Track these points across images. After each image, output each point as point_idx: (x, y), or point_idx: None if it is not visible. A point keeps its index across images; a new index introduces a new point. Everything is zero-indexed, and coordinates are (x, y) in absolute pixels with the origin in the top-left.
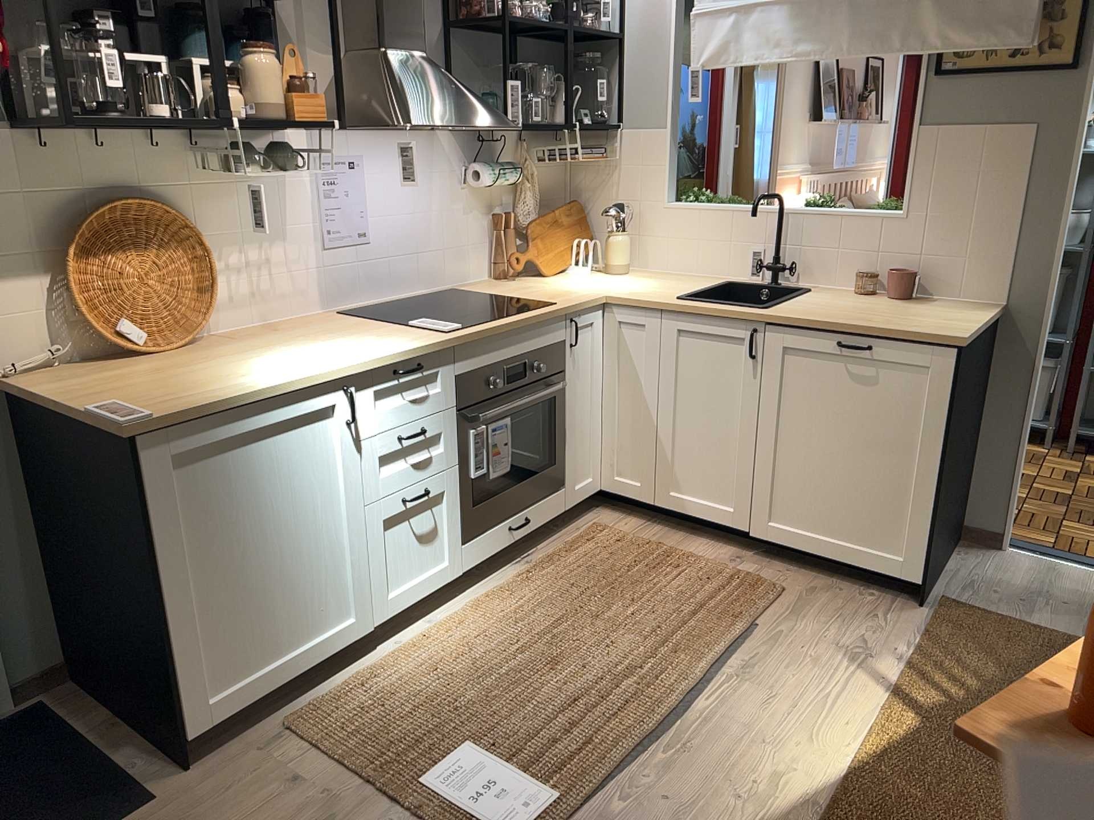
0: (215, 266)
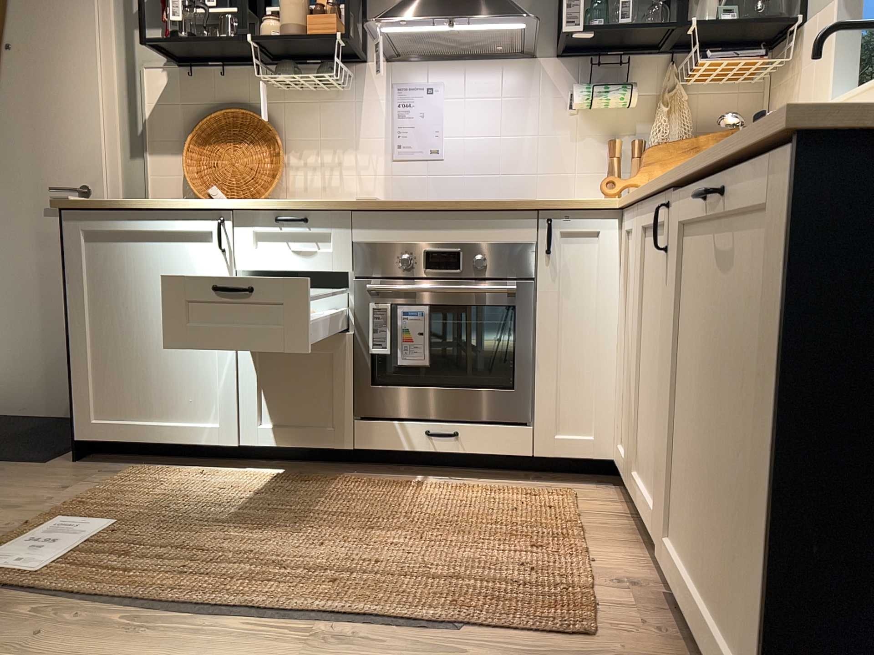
0: (280, 158)
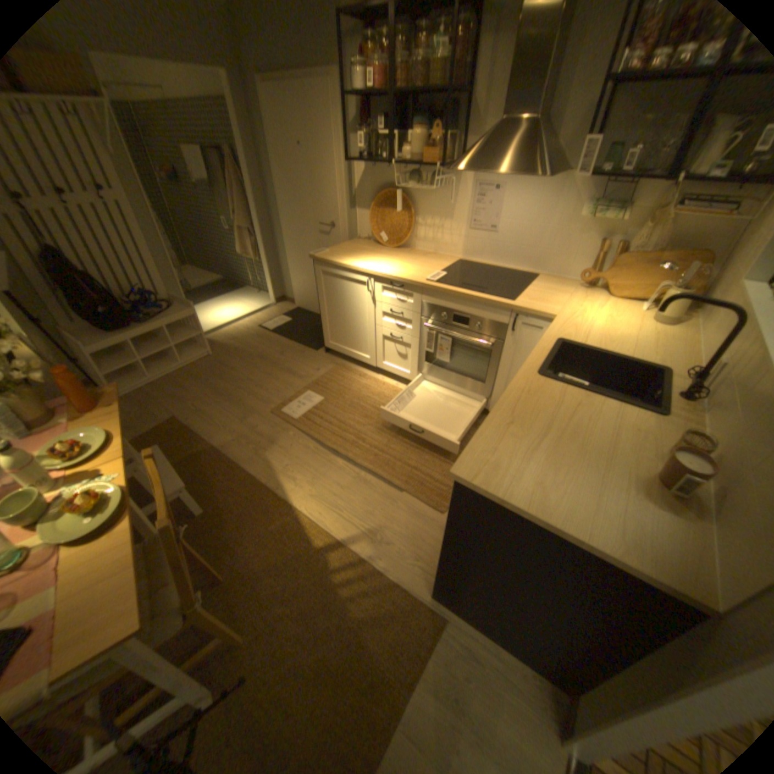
0: (412, 222)
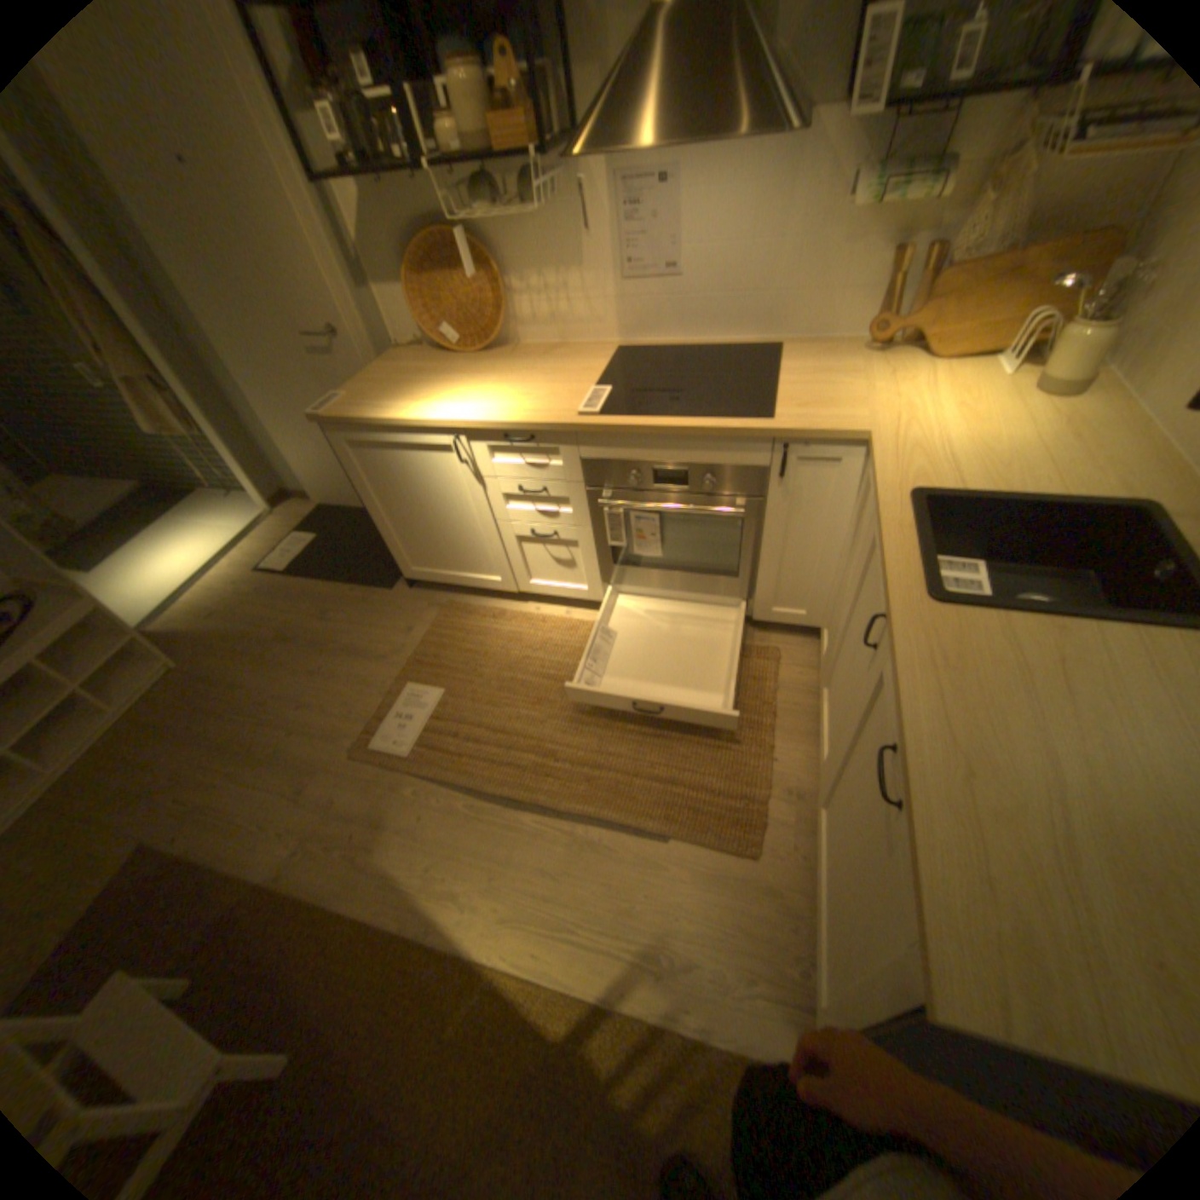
0: (501, 289)
